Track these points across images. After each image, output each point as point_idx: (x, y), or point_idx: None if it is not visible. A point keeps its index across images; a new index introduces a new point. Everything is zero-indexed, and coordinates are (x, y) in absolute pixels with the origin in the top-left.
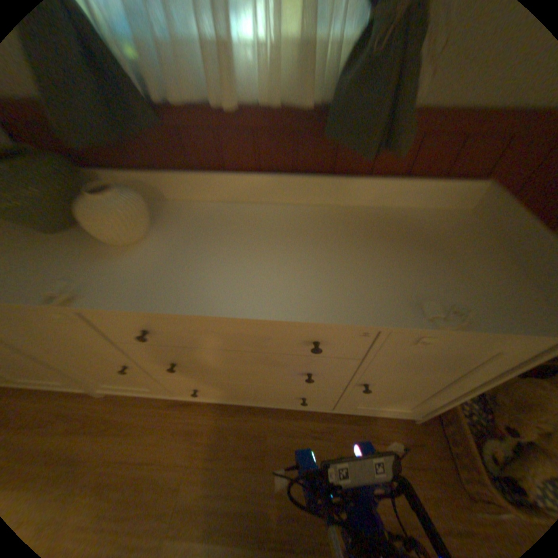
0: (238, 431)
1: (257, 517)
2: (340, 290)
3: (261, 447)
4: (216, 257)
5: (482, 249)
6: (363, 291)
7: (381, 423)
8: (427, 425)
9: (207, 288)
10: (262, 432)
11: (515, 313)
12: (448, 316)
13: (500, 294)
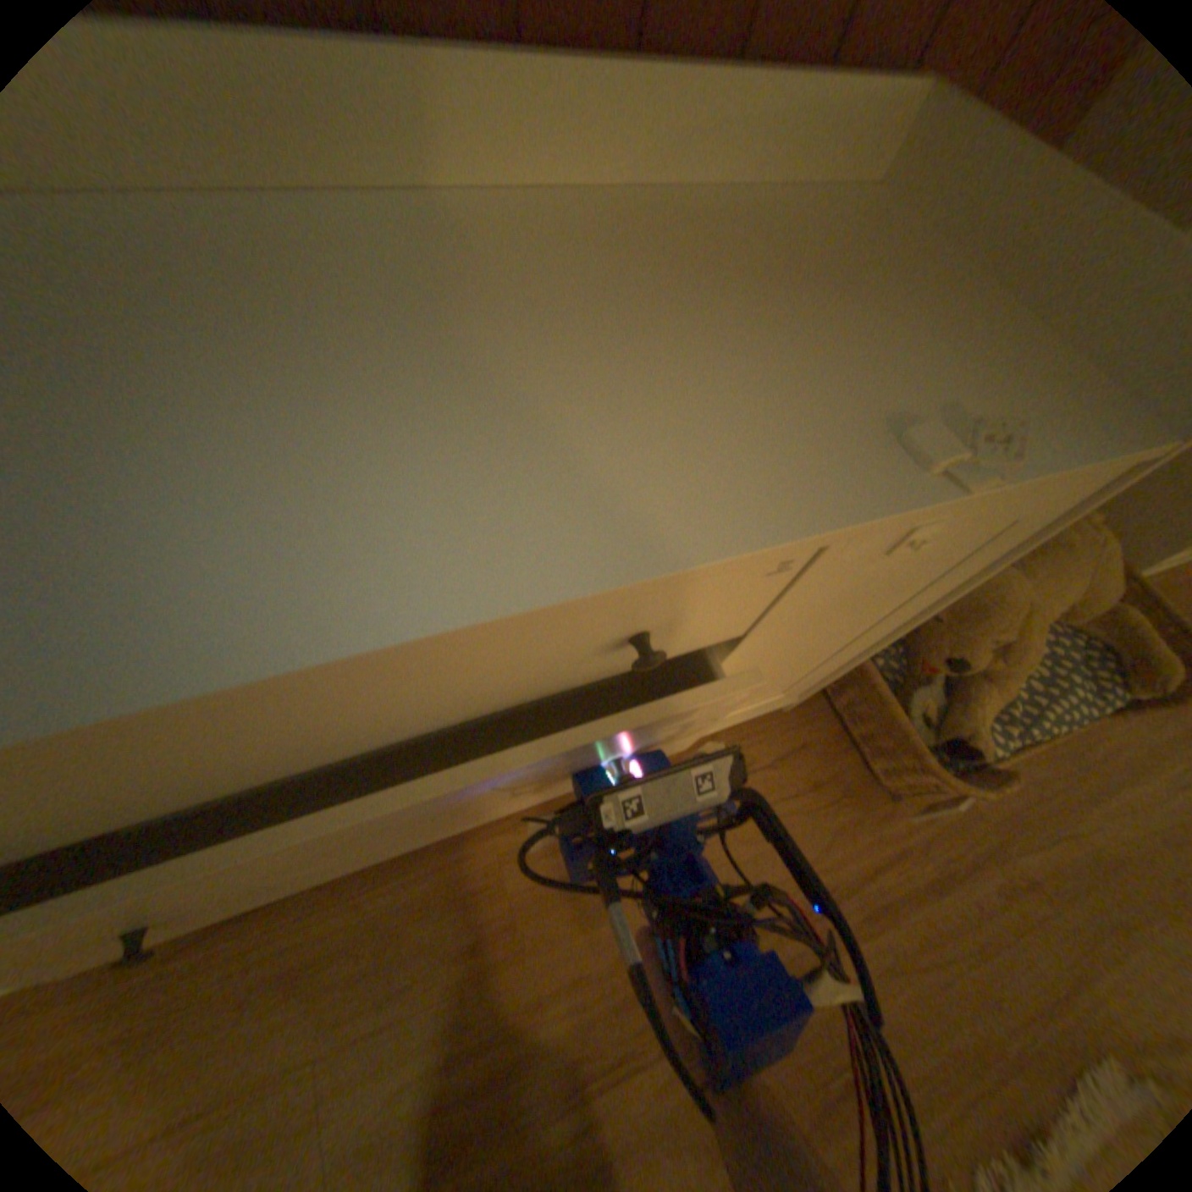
0: (429, 901)
1: (543, 1053)
2: (685, 446)
3: (499, 906)
4: (142, 419)
5: (944, 272)
6: (748, 432)
7: (726, 736)
8: (801, 704)
9: (147, 562)
10: (490, 873)
11: (1074, 410)
12: (973, 451)
13: (1029, 371)
